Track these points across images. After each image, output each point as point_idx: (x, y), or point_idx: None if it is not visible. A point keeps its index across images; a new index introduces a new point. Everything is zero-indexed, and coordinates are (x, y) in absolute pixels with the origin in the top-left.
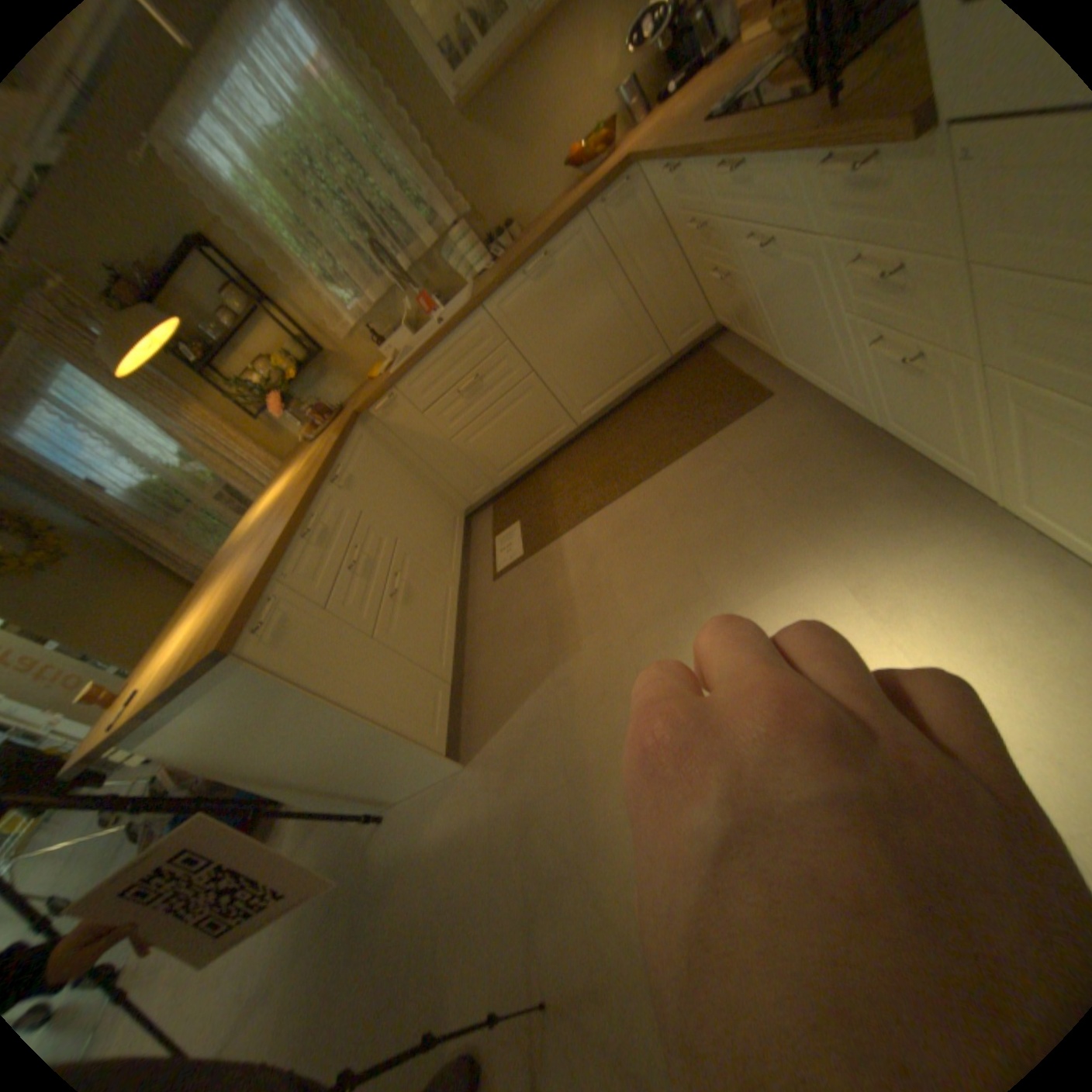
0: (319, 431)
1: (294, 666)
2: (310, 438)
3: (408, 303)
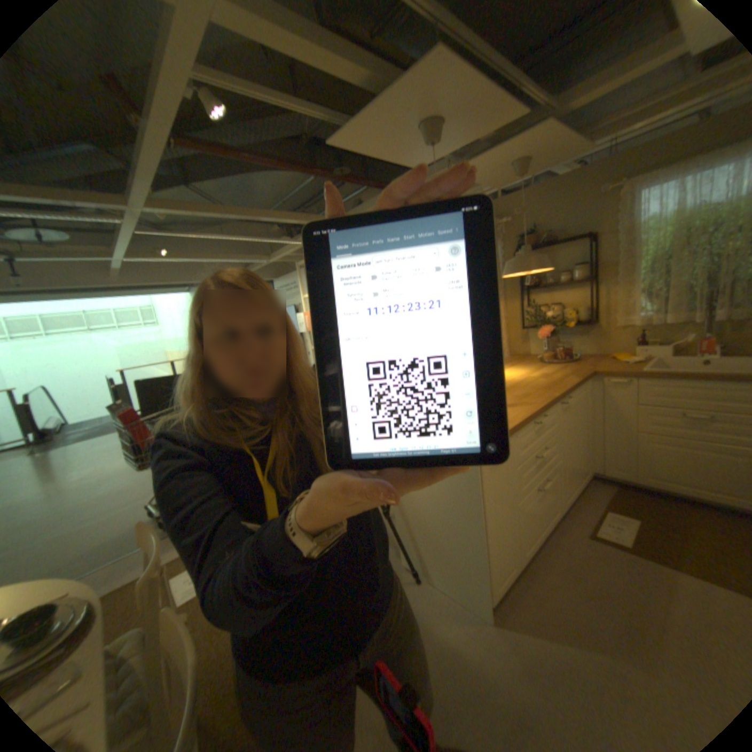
0: (554, 361)
1: (488, 488)
2: (544, 360)
3: (691, 337)
